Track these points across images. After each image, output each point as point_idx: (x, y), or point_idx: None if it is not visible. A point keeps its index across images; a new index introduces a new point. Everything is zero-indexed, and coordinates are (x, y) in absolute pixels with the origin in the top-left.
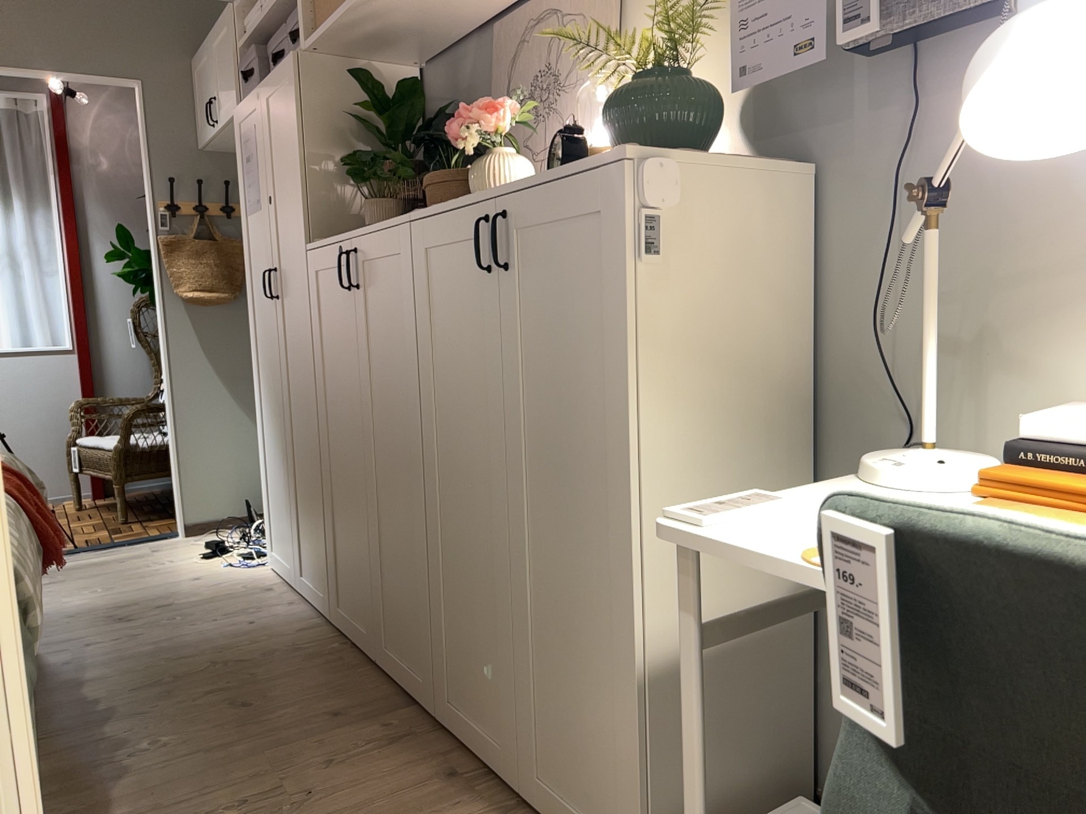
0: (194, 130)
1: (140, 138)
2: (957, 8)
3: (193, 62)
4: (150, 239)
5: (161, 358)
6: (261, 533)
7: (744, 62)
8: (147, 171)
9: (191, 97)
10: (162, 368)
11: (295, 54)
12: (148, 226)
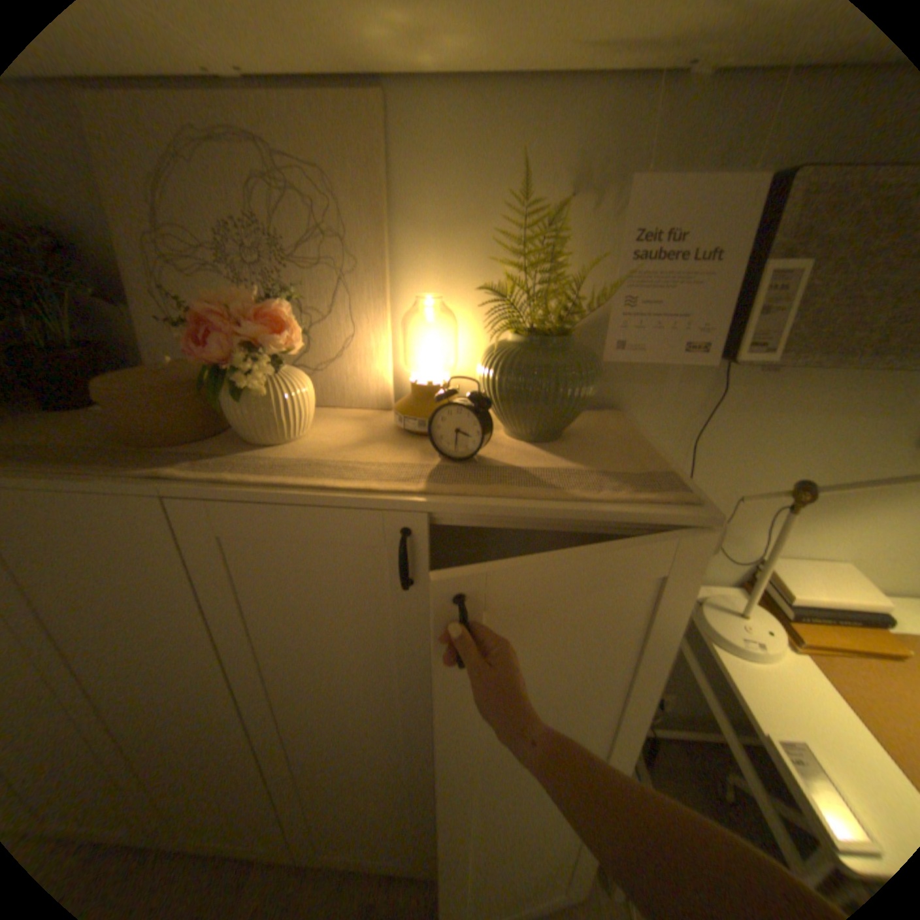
0: None
1: None
2: (836, 357)
3: None
4: None
5: None
6: None
7: (620, 331)
8: None
9: None
10: None
11: None
12: None
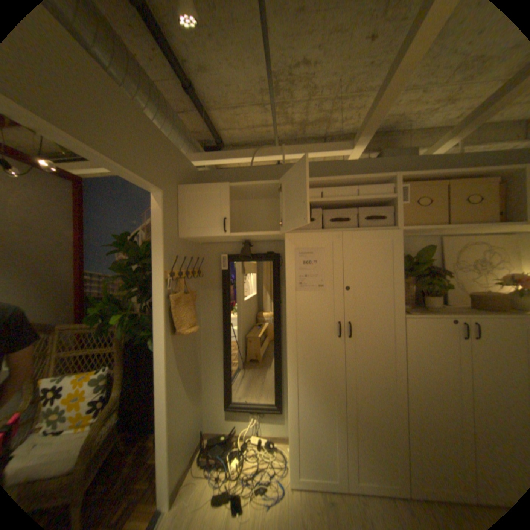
0: (178, 226)
1: (157, 228)
2: None
3: (185, 188)
4: (158, 296)
5: (156, 380)
6: (230, 470)
7: None
8: (163, 251)
9: (177, 206)
10: (156, 388)
11: (400, 231)
12: (152, 286)
